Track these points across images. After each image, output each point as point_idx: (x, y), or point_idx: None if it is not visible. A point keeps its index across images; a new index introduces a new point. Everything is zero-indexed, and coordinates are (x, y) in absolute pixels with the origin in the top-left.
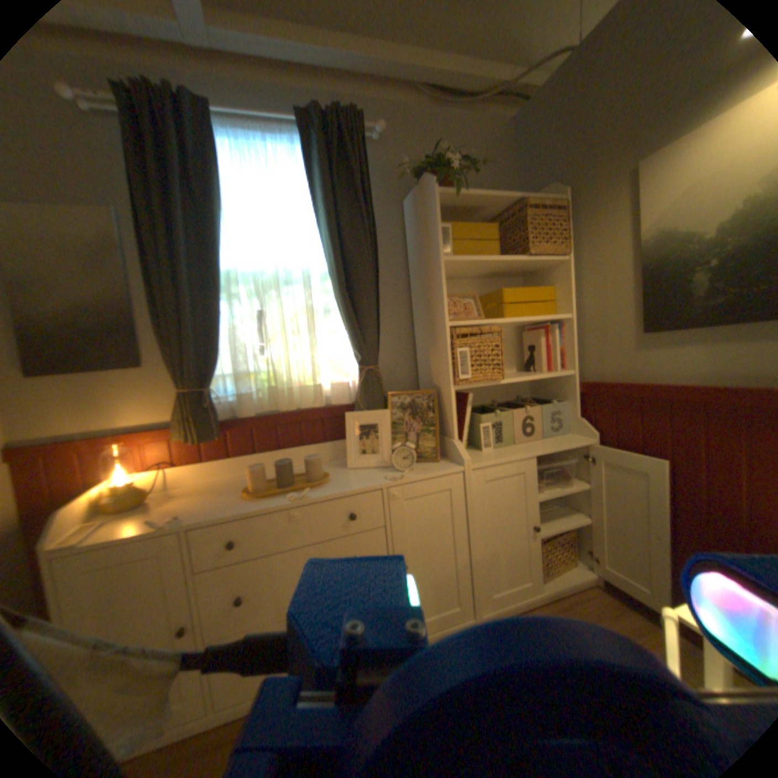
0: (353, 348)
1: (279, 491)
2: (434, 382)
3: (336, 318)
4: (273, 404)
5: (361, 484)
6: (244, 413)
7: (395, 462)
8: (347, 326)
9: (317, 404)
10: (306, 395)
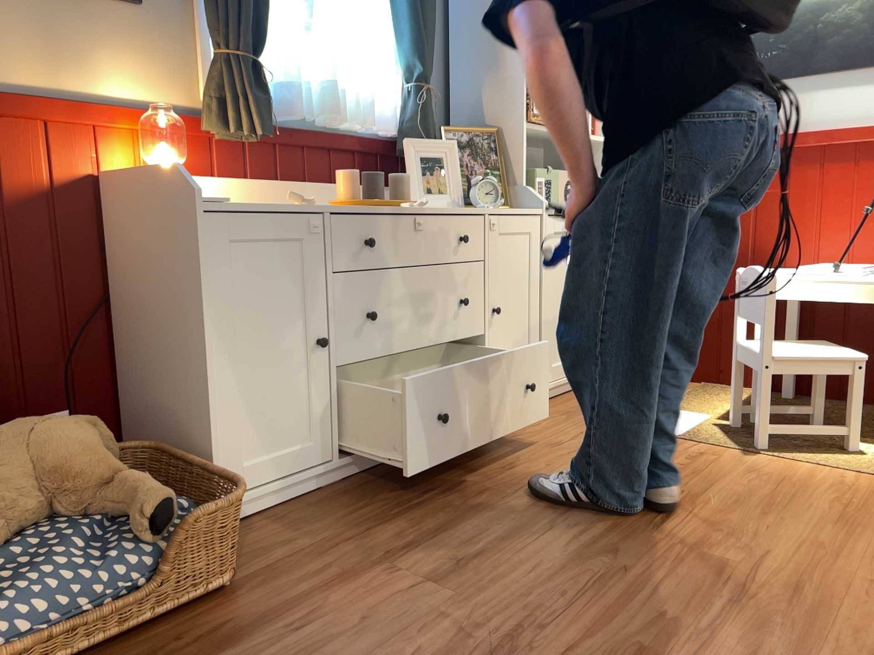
0: (408, 57)
1: (384, 202)
2: (487, 123)
3: (381, 13)
4: (314, 110)
5: (461, 208)
6: (290, 111)
7: (478, 197)
8: (403, 26)
9: (369, 122)
10: (344, 110)
